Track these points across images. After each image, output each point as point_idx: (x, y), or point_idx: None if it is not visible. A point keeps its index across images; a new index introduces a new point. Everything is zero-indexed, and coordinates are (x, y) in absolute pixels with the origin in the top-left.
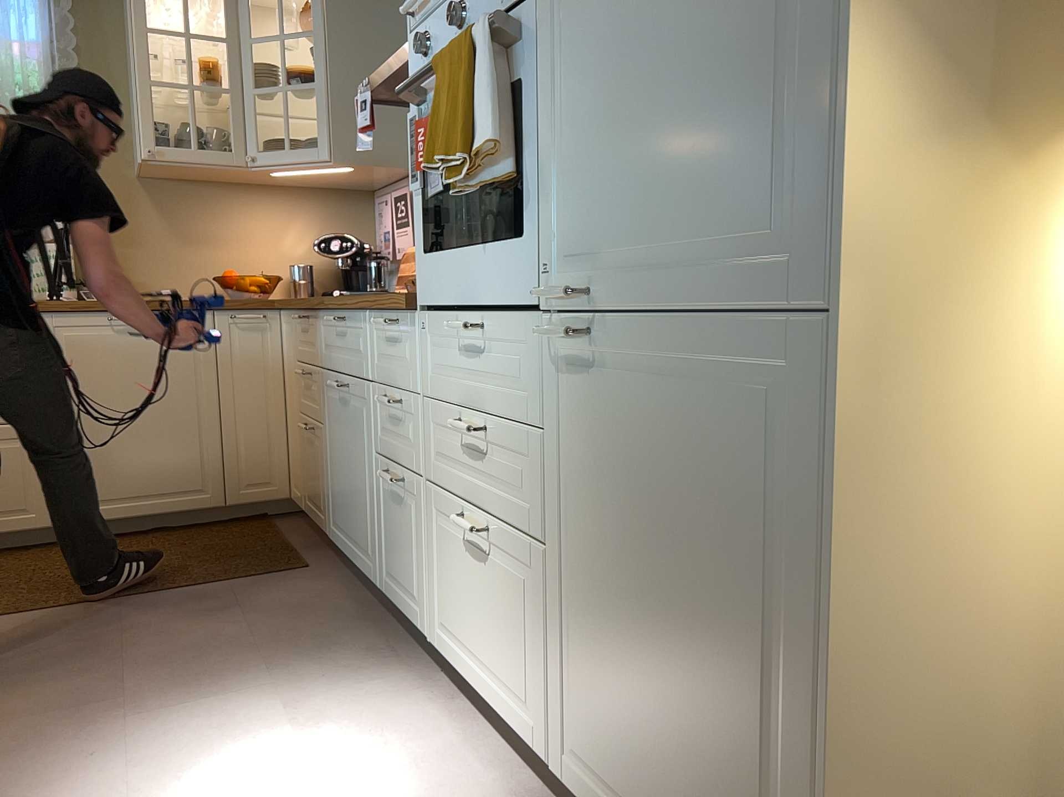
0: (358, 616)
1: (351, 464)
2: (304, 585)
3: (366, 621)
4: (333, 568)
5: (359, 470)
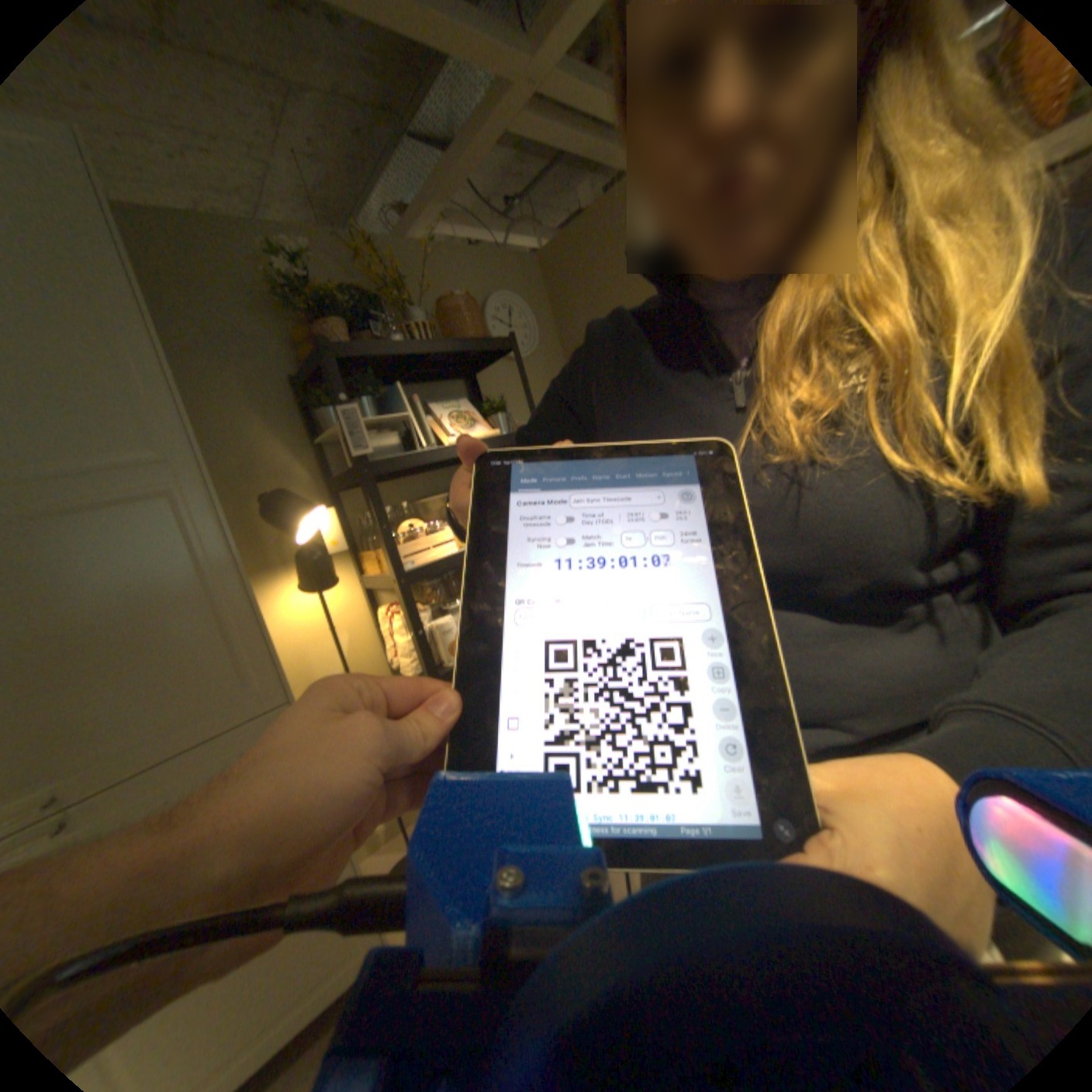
0: None
1: None
2: None
3: None
4: None
5: None
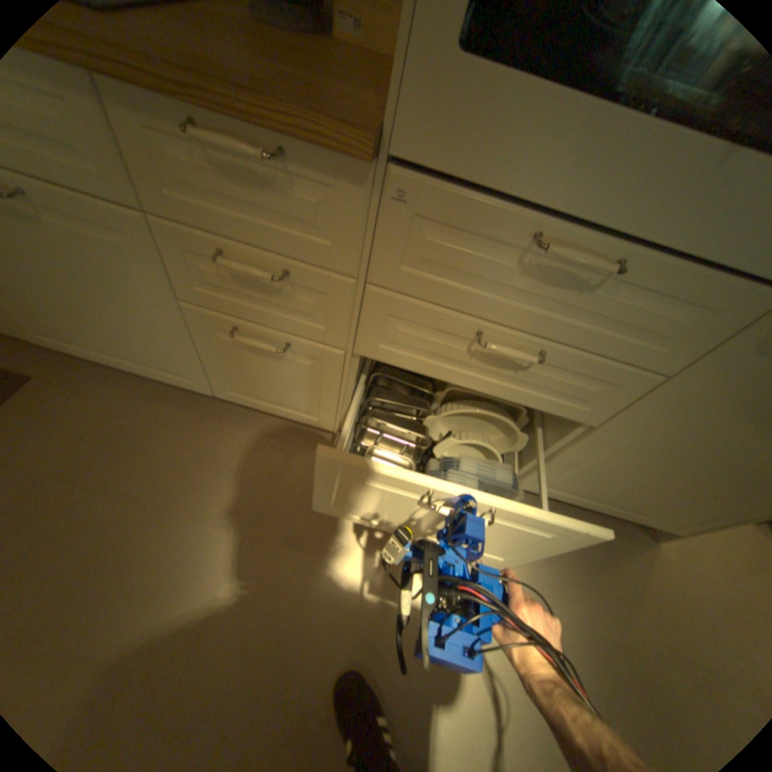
0: (185, 415)
1: (83, 294)
2: (65, 405)
3: (201, 416)
4: (56, 365)
5: (121, 305)
